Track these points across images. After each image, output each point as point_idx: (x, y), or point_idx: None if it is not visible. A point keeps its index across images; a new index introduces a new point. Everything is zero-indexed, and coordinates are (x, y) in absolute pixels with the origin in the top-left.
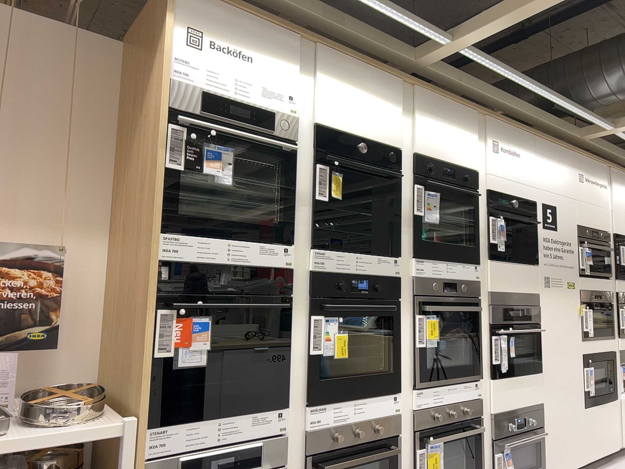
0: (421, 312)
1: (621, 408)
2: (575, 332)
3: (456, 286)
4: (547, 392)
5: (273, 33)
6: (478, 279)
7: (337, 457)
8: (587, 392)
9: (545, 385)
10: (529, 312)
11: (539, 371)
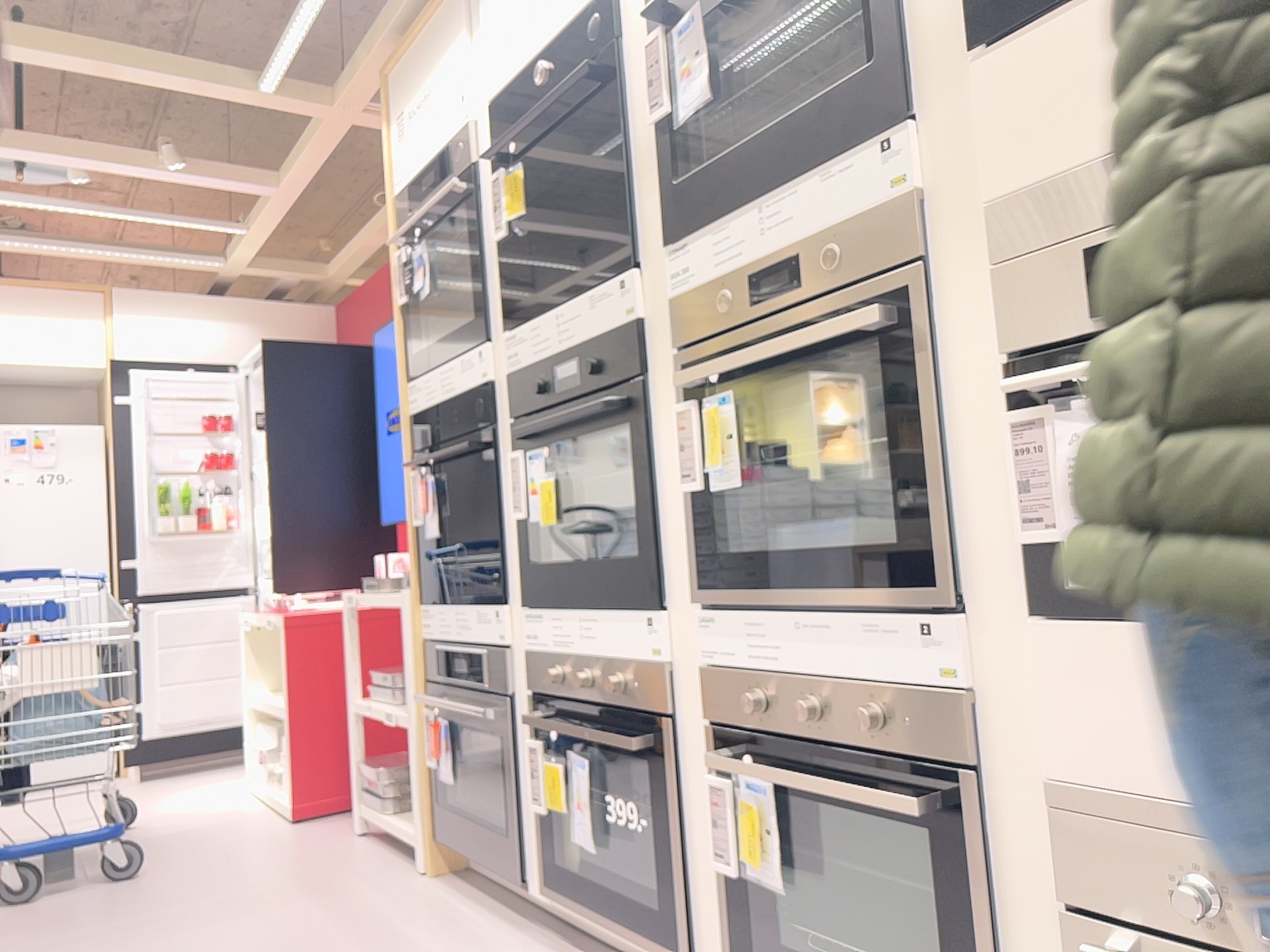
0: (689, 392)
1: None
2: None
3: (804, 264)
4: None
5: (439, 20)
6: (905, 186)
7: (565, 716)
8: None
9: None
10: None
11: None
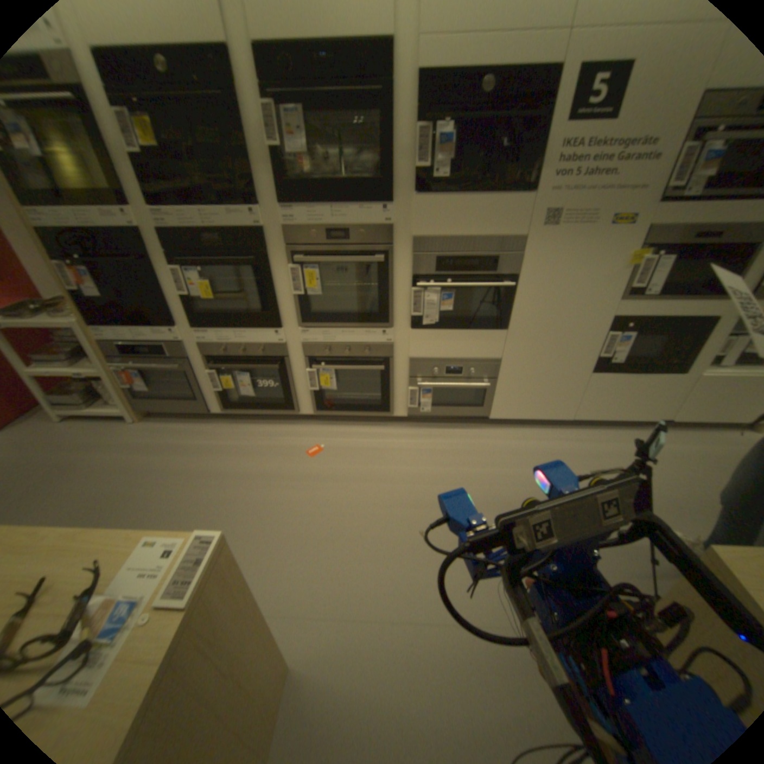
0: (294, 264)
1: (696, 385)
2: (610, 289)
3: (349, 234)
4: (514, 352)
5: None
6: (389, 224)
7: (227, 363)
8: (609, 360)
9: (511, 344)
10: (495, 262)
11: (502, 330)
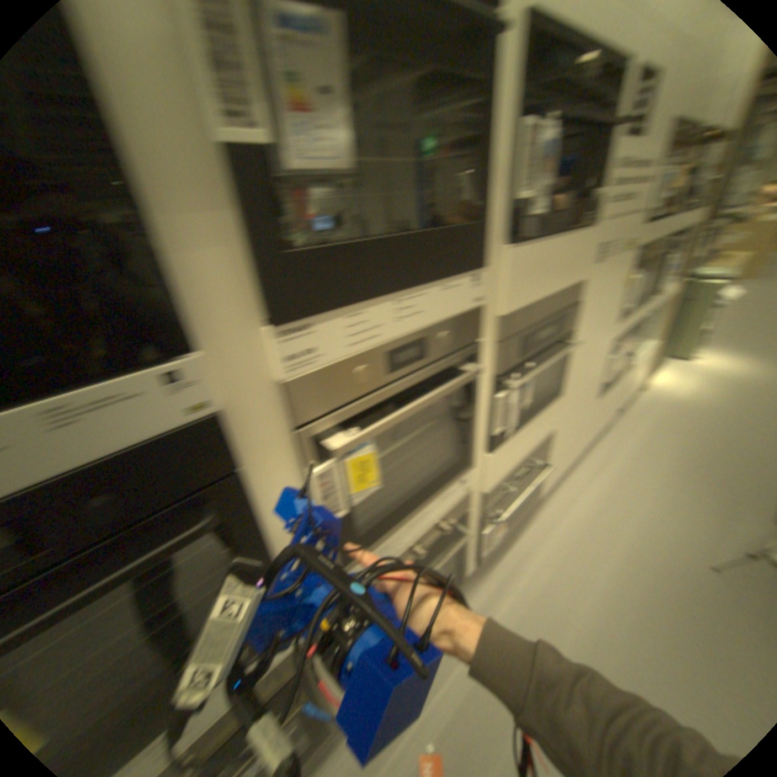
0: (330, 454)
1: (631, 375)
2: (617, 316)
3: (429, 342)
4: (564, 415)
5: None
6: (483, 303)
7: None
8: (607, 383)
9: (563, 409)
10: (567, 320)
11: (560, 397)
